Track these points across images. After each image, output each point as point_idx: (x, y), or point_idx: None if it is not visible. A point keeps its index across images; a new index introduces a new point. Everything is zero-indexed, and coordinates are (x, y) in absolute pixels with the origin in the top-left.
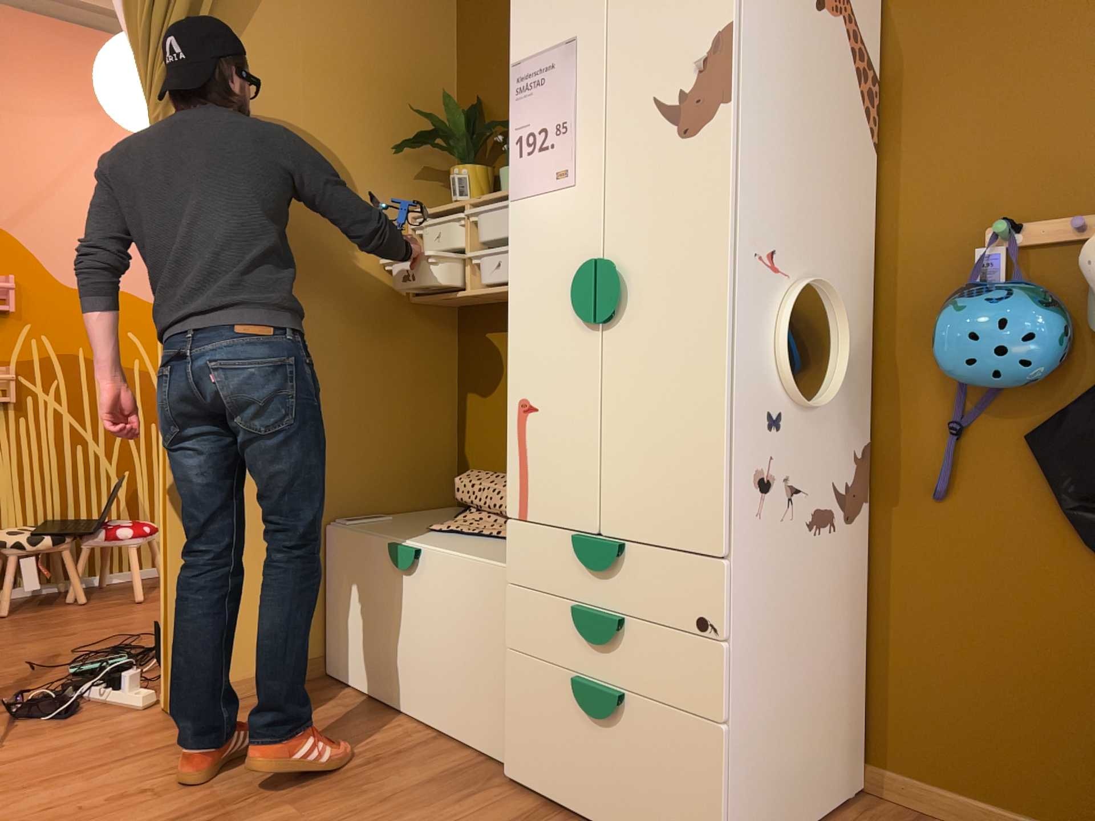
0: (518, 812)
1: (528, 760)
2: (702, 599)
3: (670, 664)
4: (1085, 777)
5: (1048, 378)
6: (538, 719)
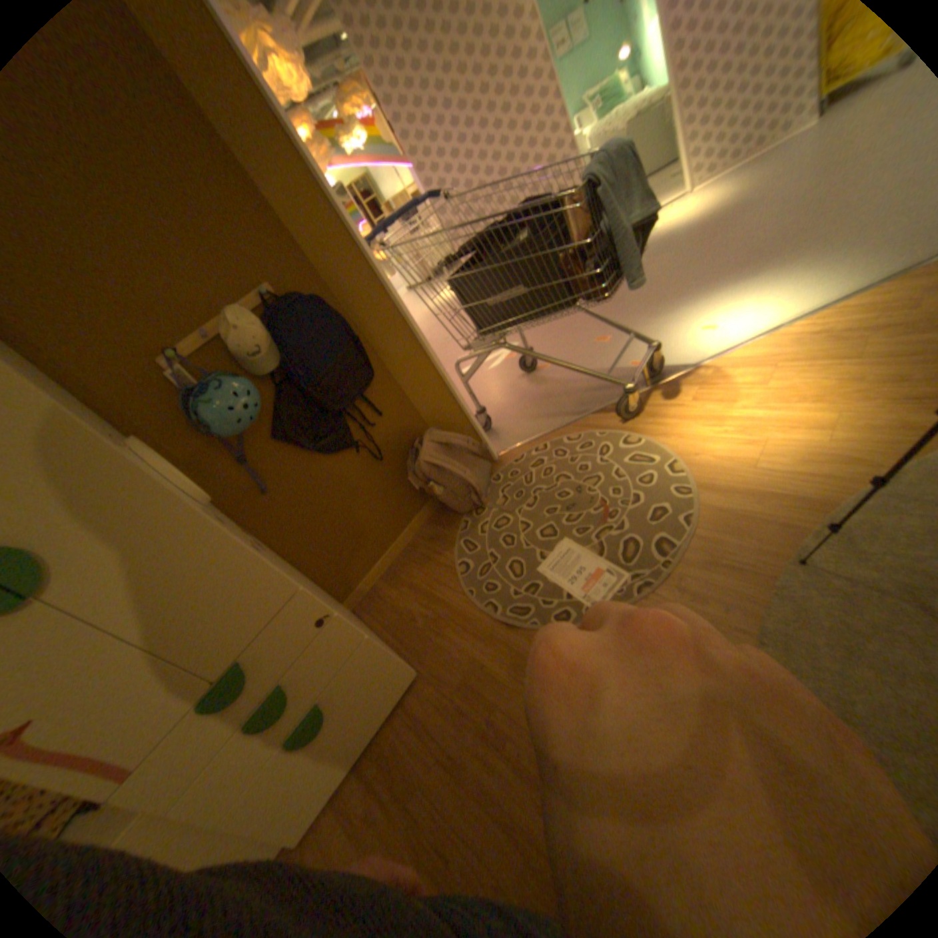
0: (335, 823)
1: (299, 815)
2: (308, 615)
3: (322, 658)
4: (388, 518)
5: (264, 406)
6: (284, 796)
